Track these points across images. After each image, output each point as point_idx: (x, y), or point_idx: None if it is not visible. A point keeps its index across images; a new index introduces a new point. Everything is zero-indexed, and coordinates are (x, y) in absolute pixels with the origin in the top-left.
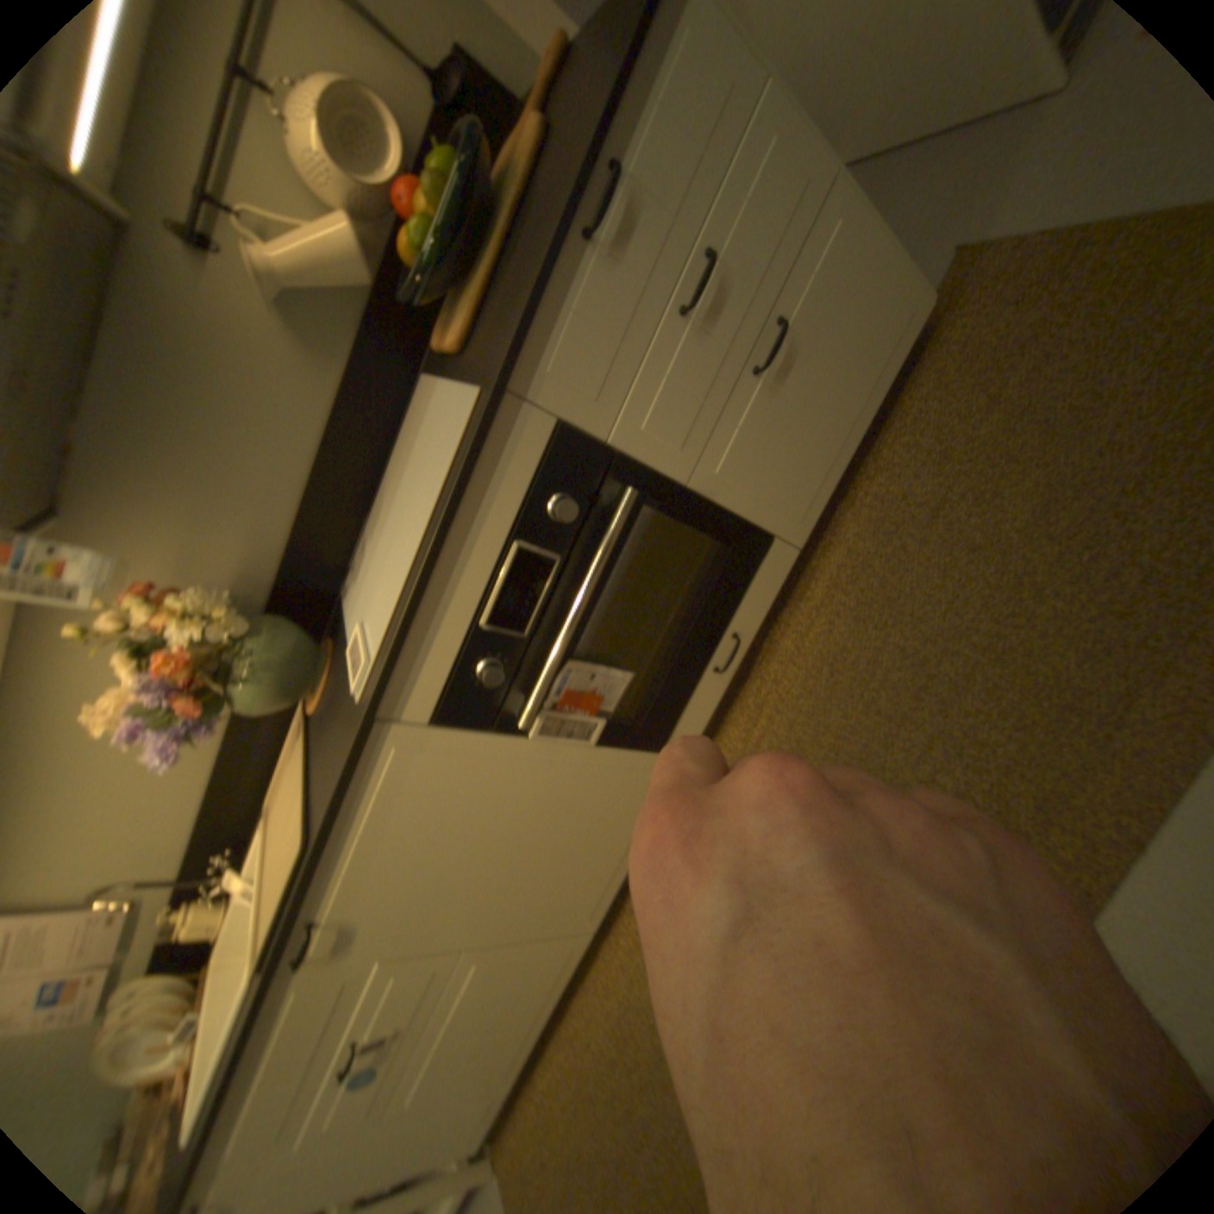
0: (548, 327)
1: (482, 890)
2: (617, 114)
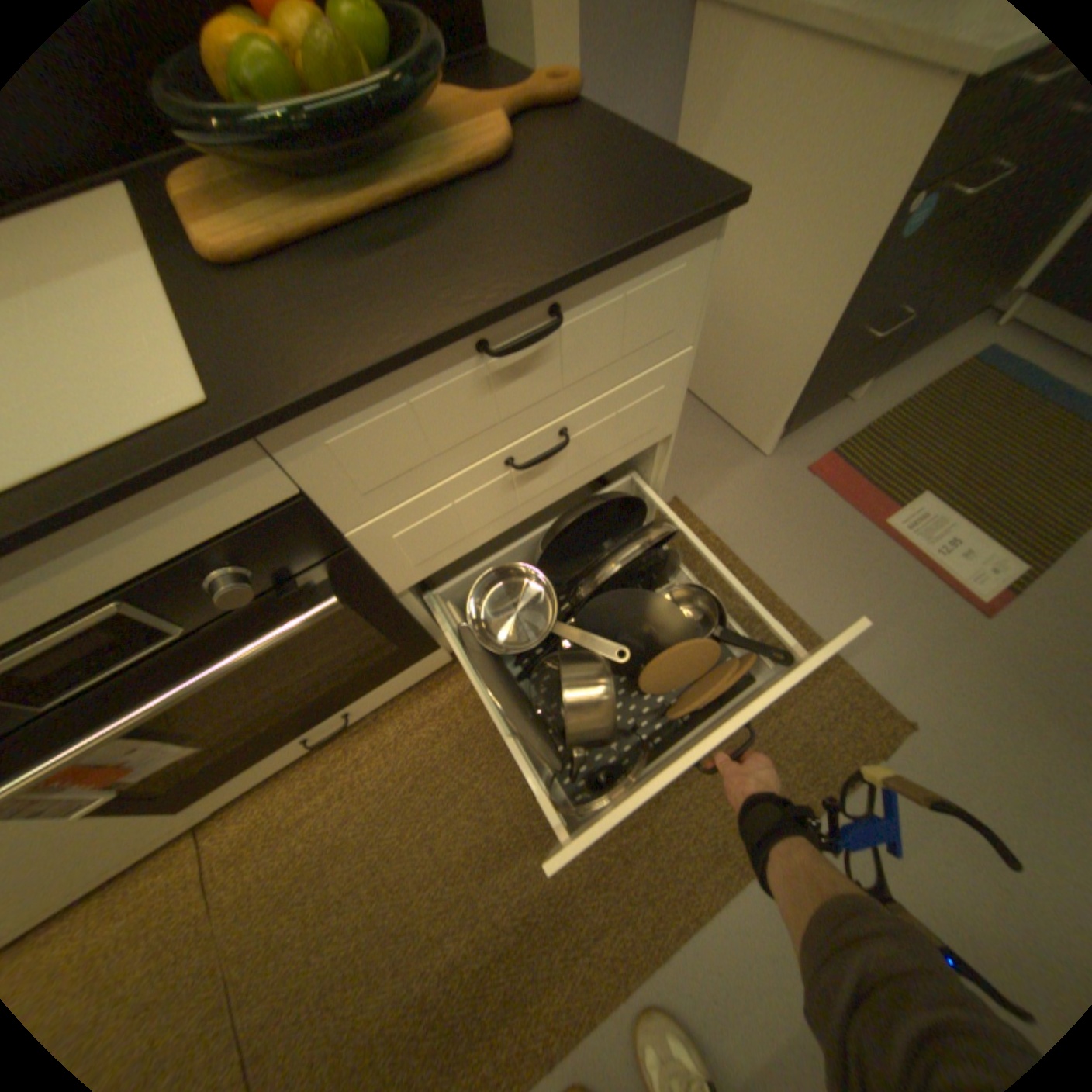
0: (360, 399)
1: None
2: (592, 274)
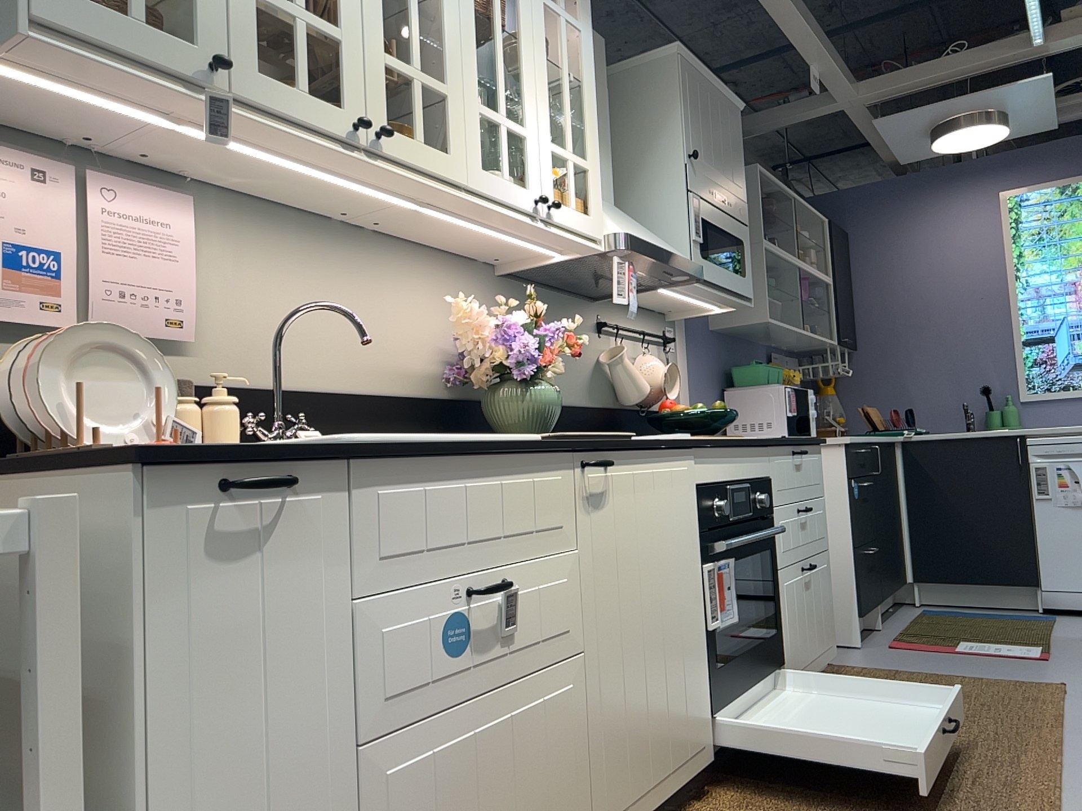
0: (781, 452)
1: (627, 621)
2: (810, 443)
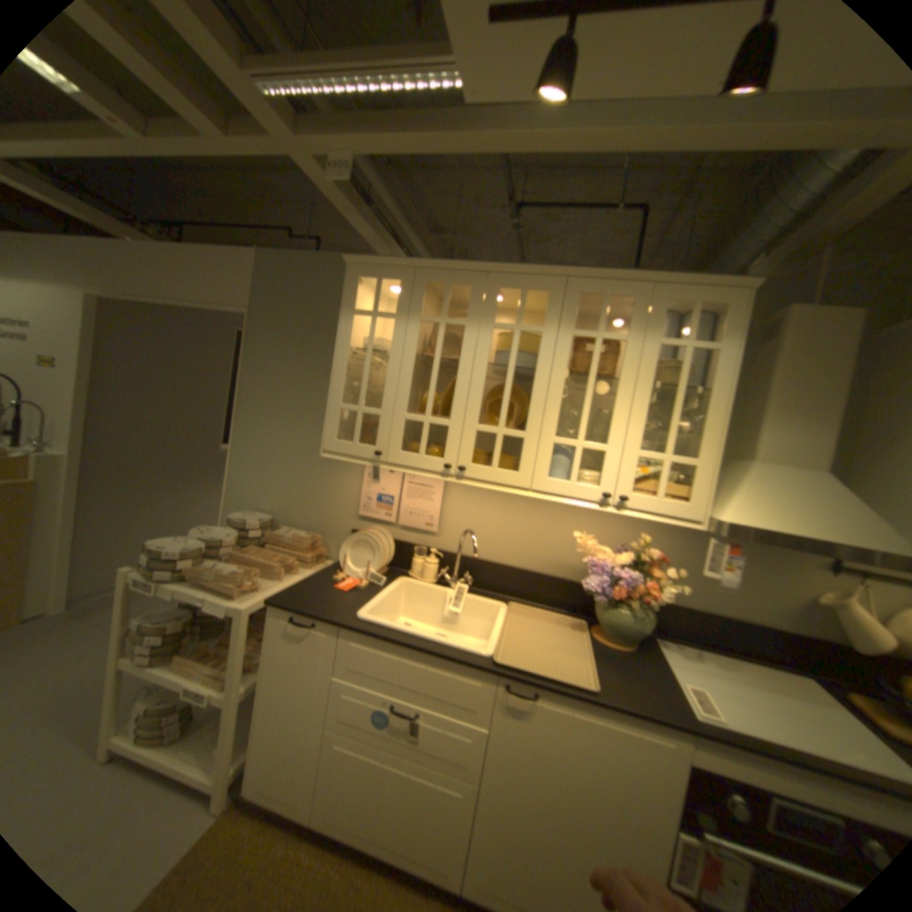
0: None
1: (533, 800)
2: None
